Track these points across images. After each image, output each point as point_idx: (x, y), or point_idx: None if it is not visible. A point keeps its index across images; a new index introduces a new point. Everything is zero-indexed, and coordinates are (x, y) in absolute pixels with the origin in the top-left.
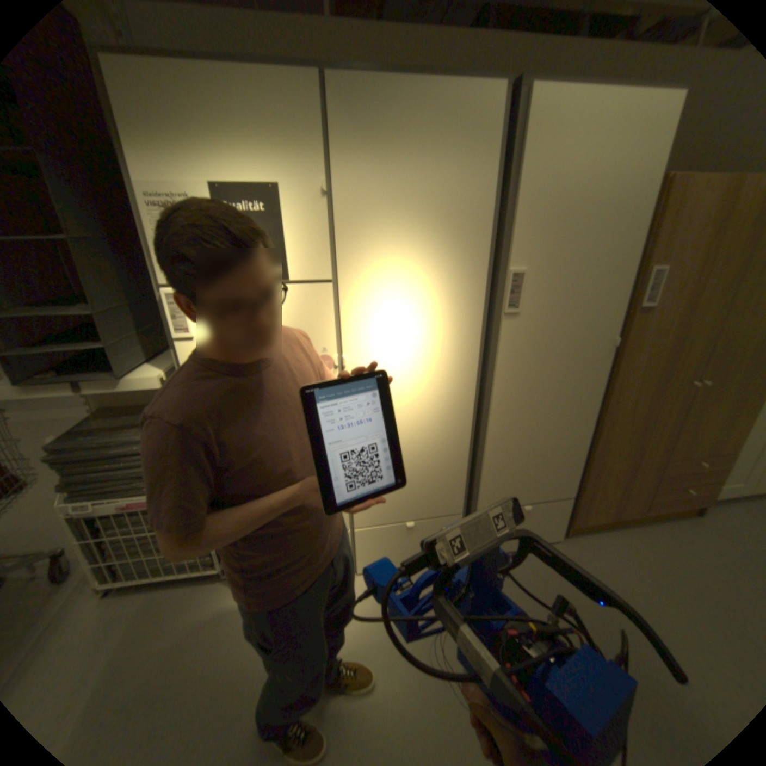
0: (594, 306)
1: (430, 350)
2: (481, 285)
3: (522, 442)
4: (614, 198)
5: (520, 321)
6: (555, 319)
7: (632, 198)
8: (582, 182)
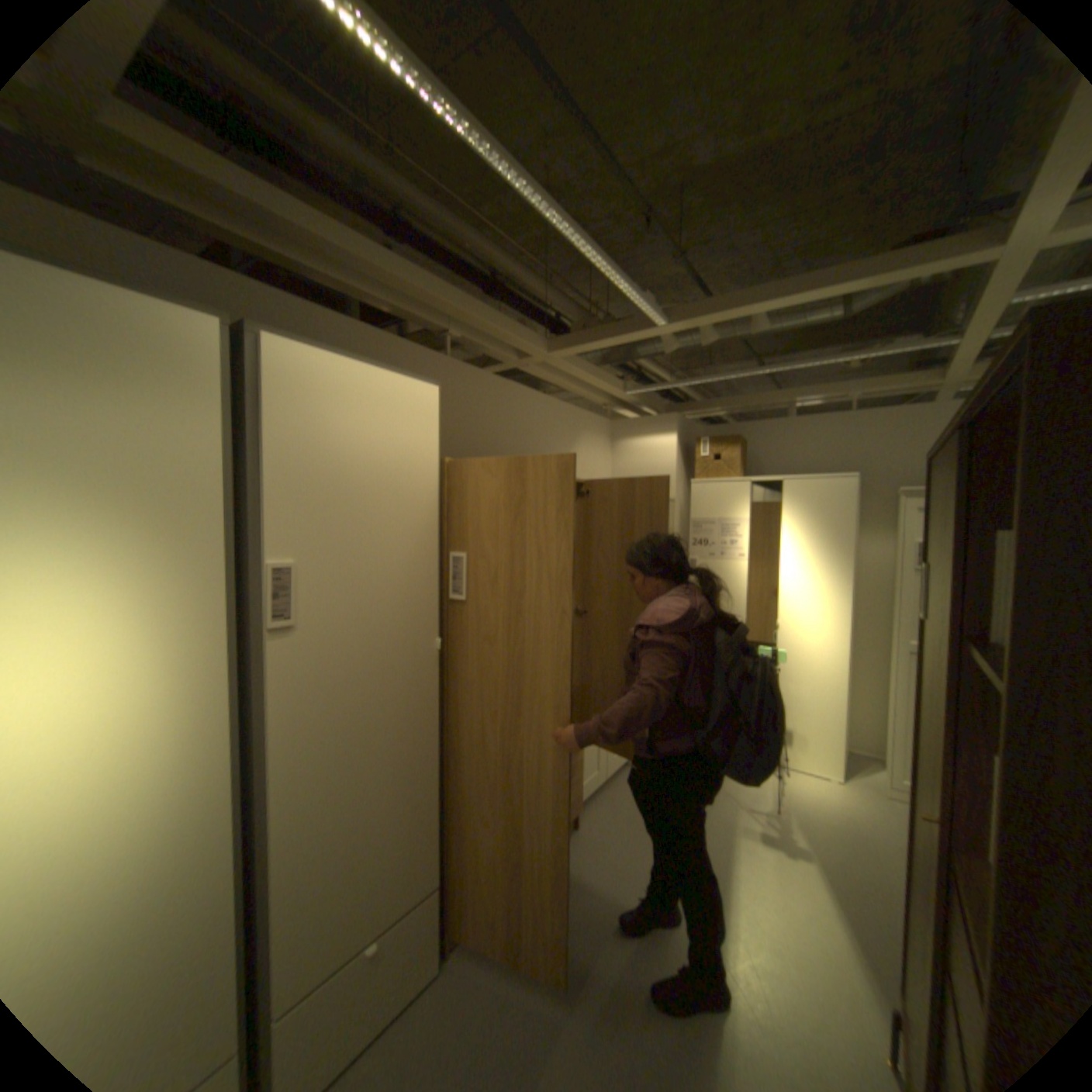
0: (401, 602)
1: (110, 720)
2: (216, 588)
3: (338, 832)
4: (394, 477)
5: (299, 636)
6: (353, 626)
7: (414, 479)
8: (353, 456)
